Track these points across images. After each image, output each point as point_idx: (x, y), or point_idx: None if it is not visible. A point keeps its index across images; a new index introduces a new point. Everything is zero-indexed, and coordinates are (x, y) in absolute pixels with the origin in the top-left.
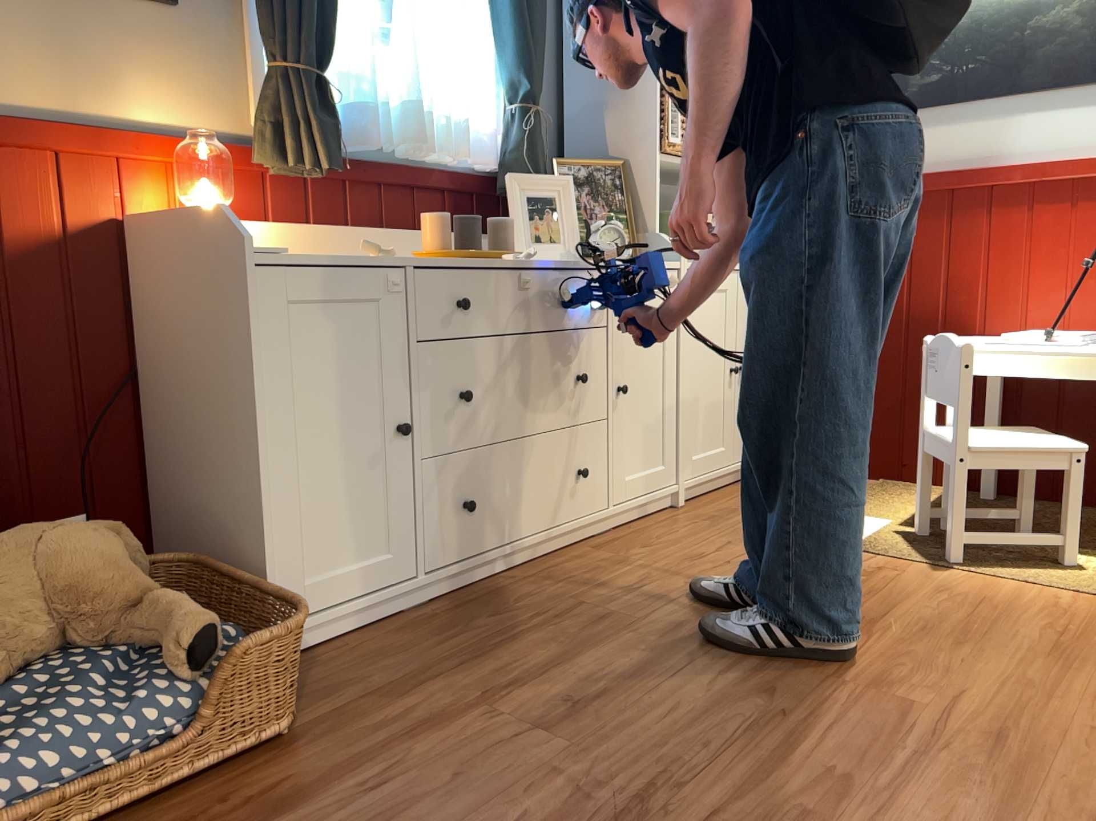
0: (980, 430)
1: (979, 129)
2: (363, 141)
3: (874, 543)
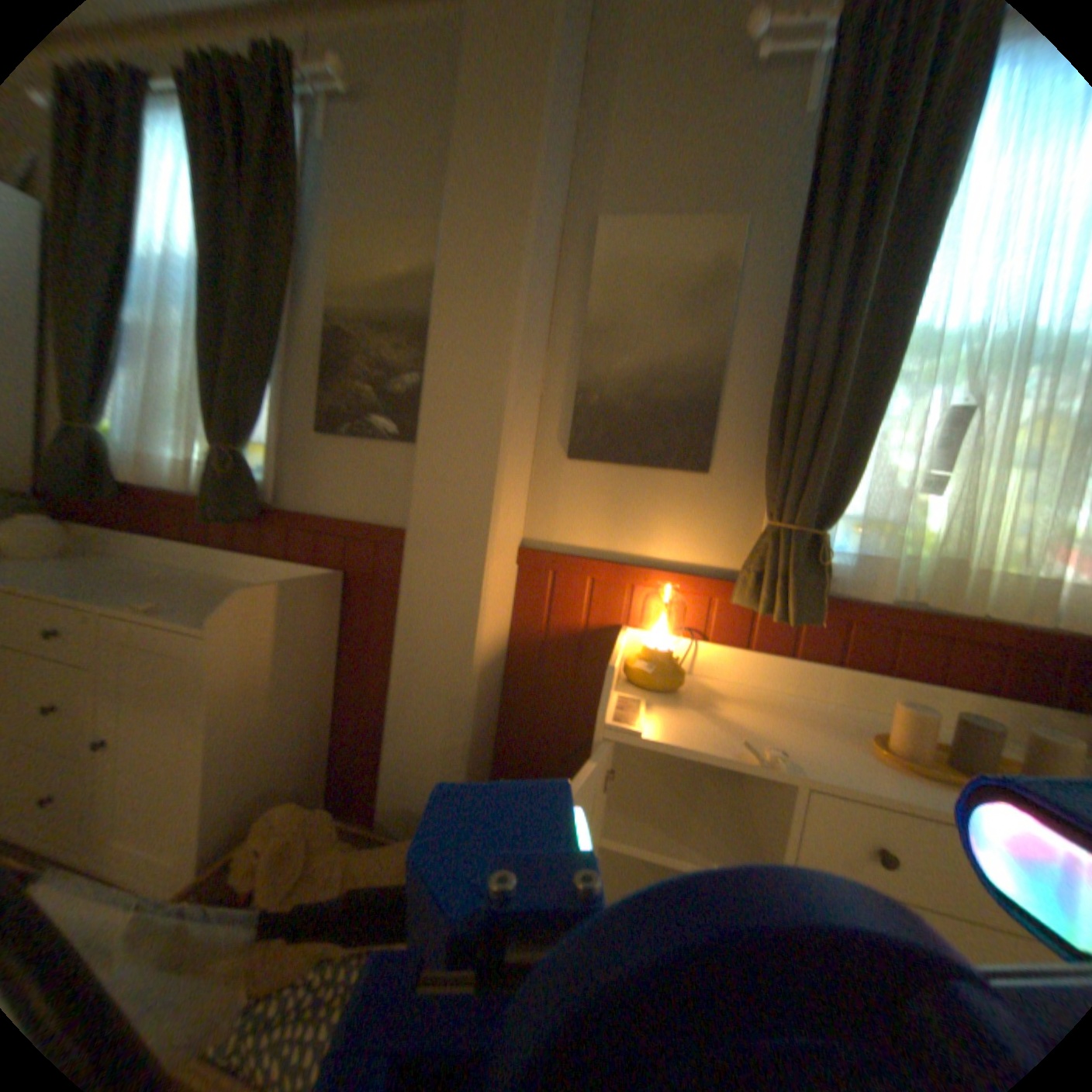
0: None
1: None
2: (869, 594)
3: None
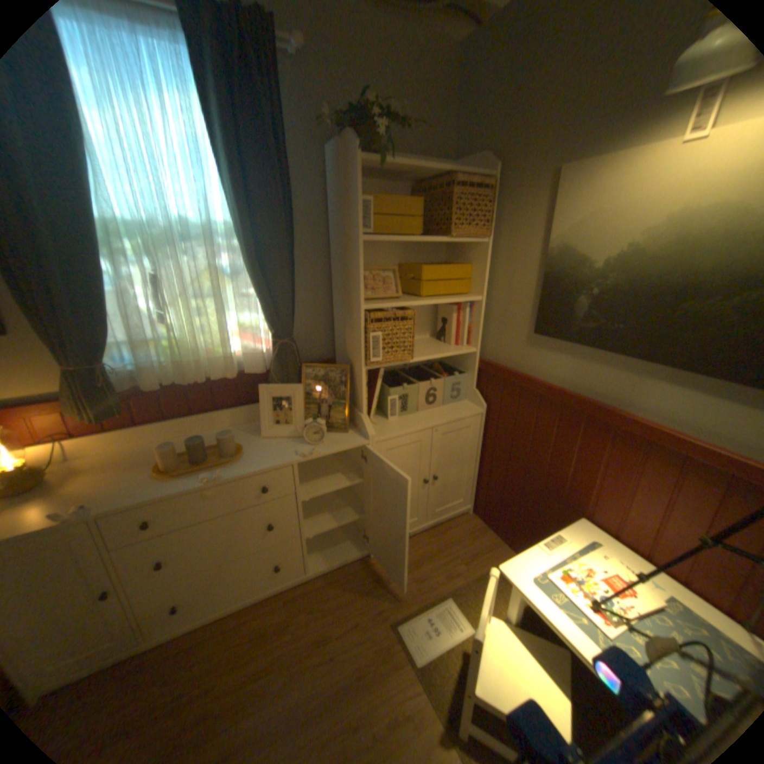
0: (521, 647)
1: (622, 377)
2: (145, 388)
3: (435, 672)
